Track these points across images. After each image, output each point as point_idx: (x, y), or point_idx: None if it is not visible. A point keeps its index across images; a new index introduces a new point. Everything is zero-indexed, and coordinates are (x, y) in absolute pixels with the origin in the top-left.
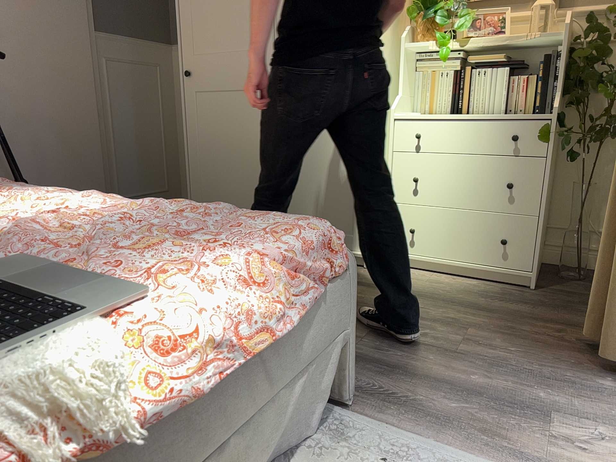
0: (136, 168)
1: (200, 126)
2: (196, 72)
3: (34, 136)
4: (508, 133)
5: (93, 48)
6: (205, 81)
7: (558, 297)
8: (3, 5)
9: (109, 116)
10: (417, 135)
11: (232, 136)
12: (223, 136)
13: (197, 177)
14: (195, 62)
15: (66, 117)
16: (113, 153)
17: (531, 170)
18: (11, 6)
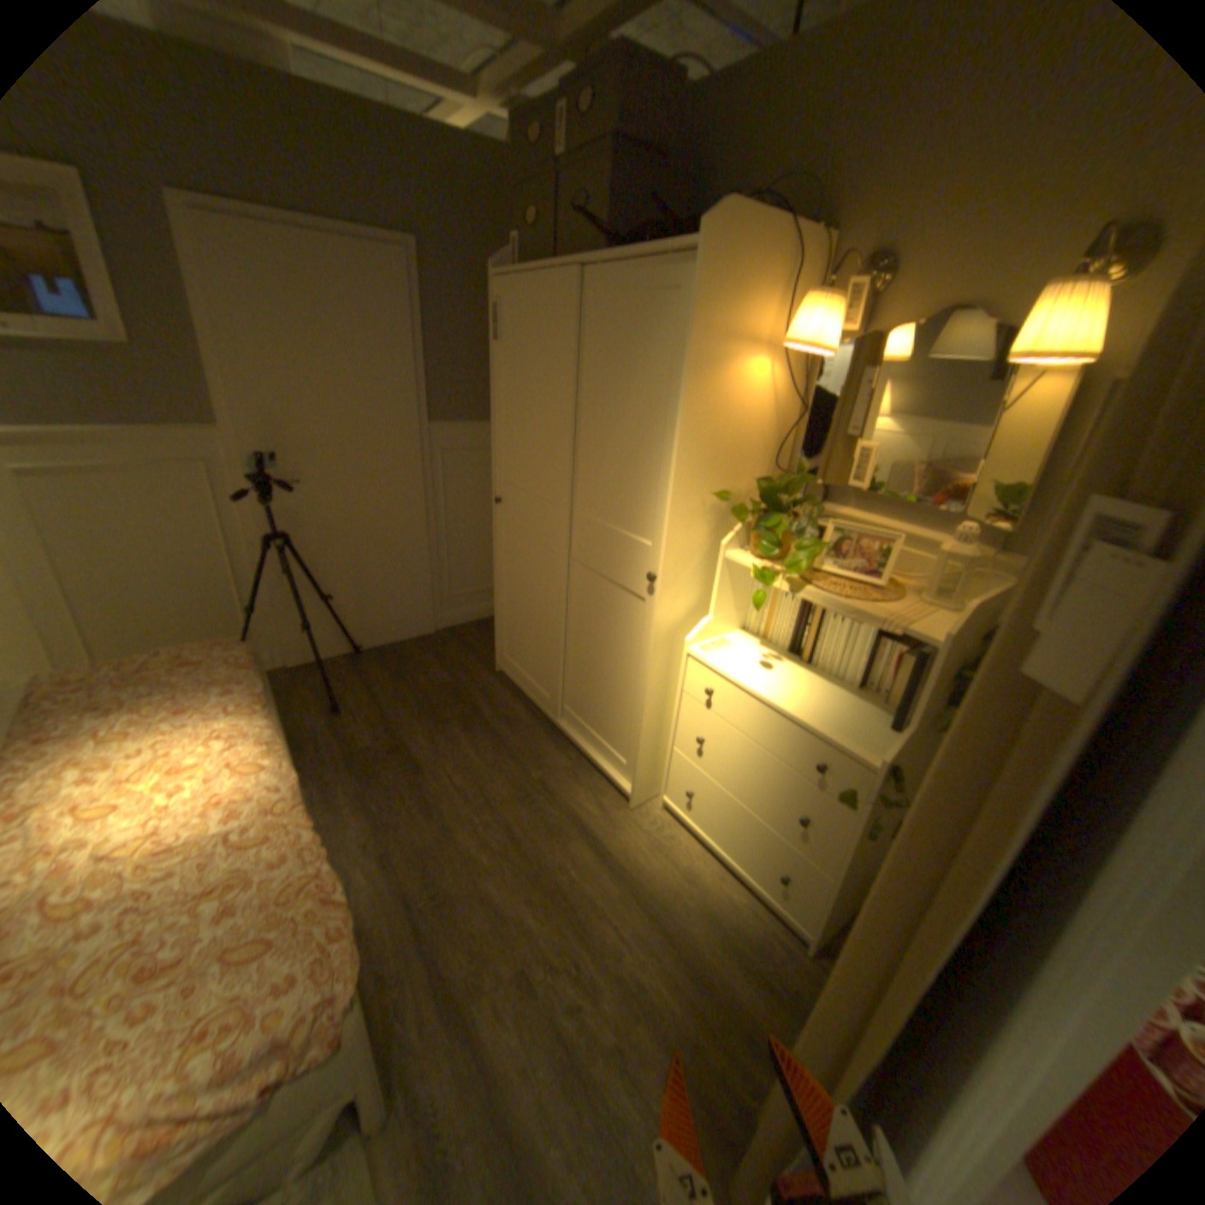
0: (471, 565)
1: (507, 561)
2: (505, 500)
3: (348, 544)
4: (817, 753)
5: (423, 442)
6: (512, 515)
7: None
8: (314, 413)
9: (441, 512)
10: (707, 690)
11: (530, 588)
12: (524, 583)
13: (503, 613)
14: (505, 490)
15: (385, 521)
16: (443, 550)
17: (837, 817)
18: (323, 413)
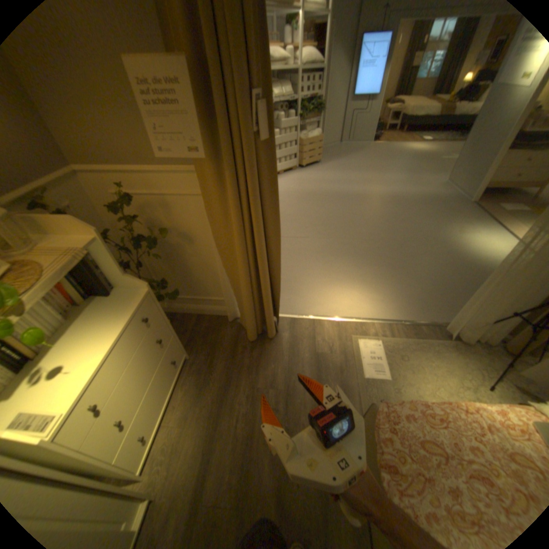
0: None
1: None
2: None
3: None
4: (139, 322)
5: None
6: None
7: (196, 347)
8: None
9: None
10: (95, 408)
11: None
12: None
13: None
14: None
15: None
16: None
17: (159, 323)
18: None
